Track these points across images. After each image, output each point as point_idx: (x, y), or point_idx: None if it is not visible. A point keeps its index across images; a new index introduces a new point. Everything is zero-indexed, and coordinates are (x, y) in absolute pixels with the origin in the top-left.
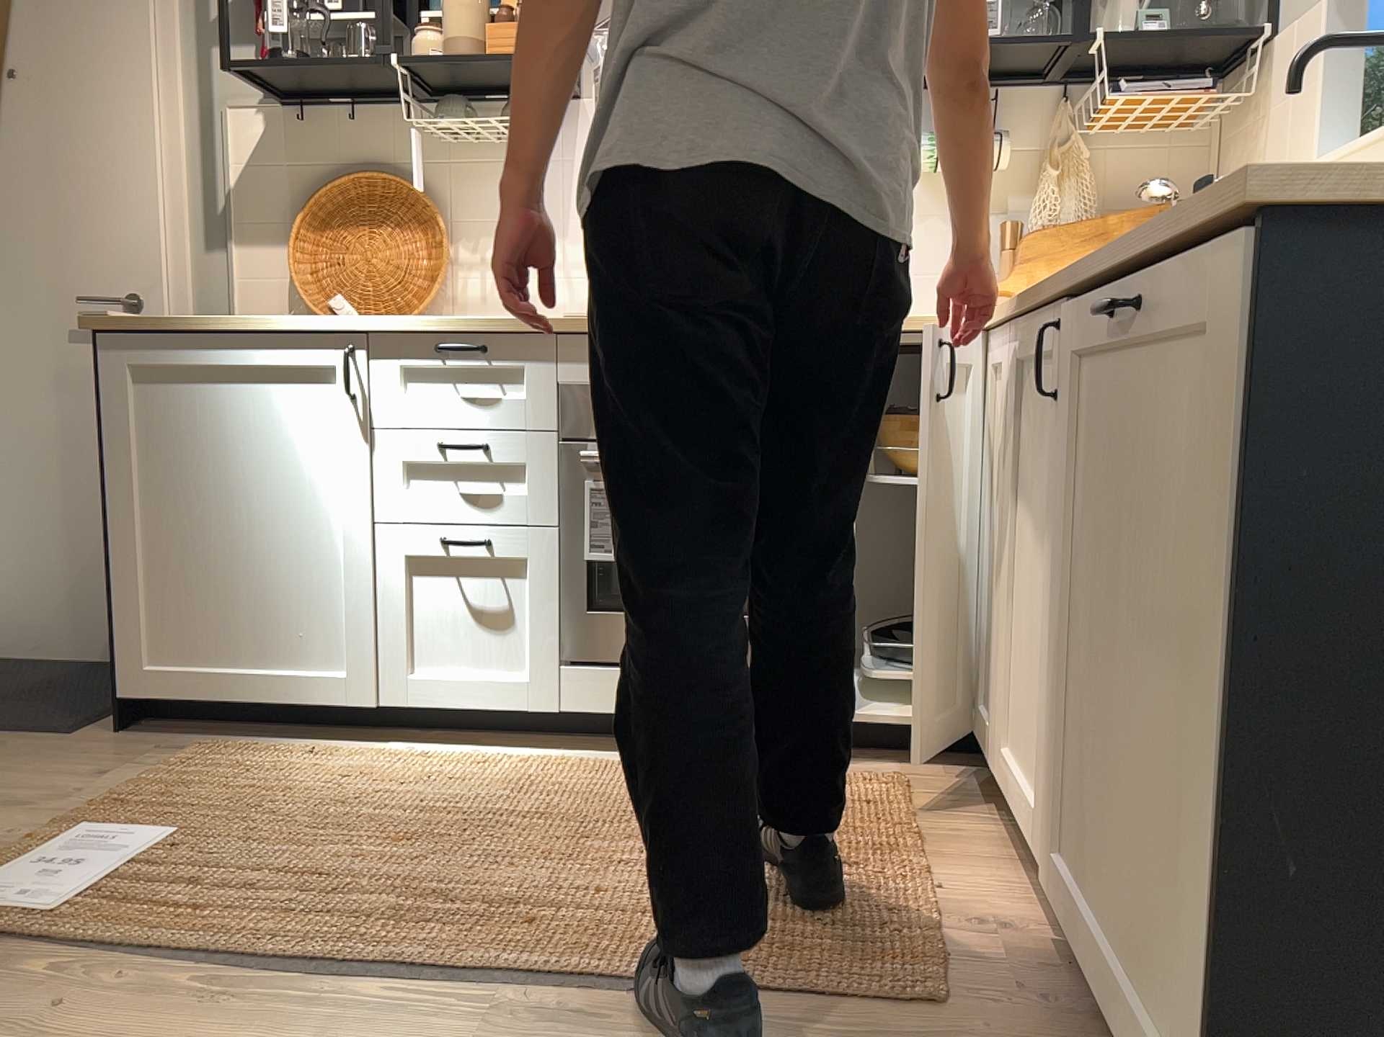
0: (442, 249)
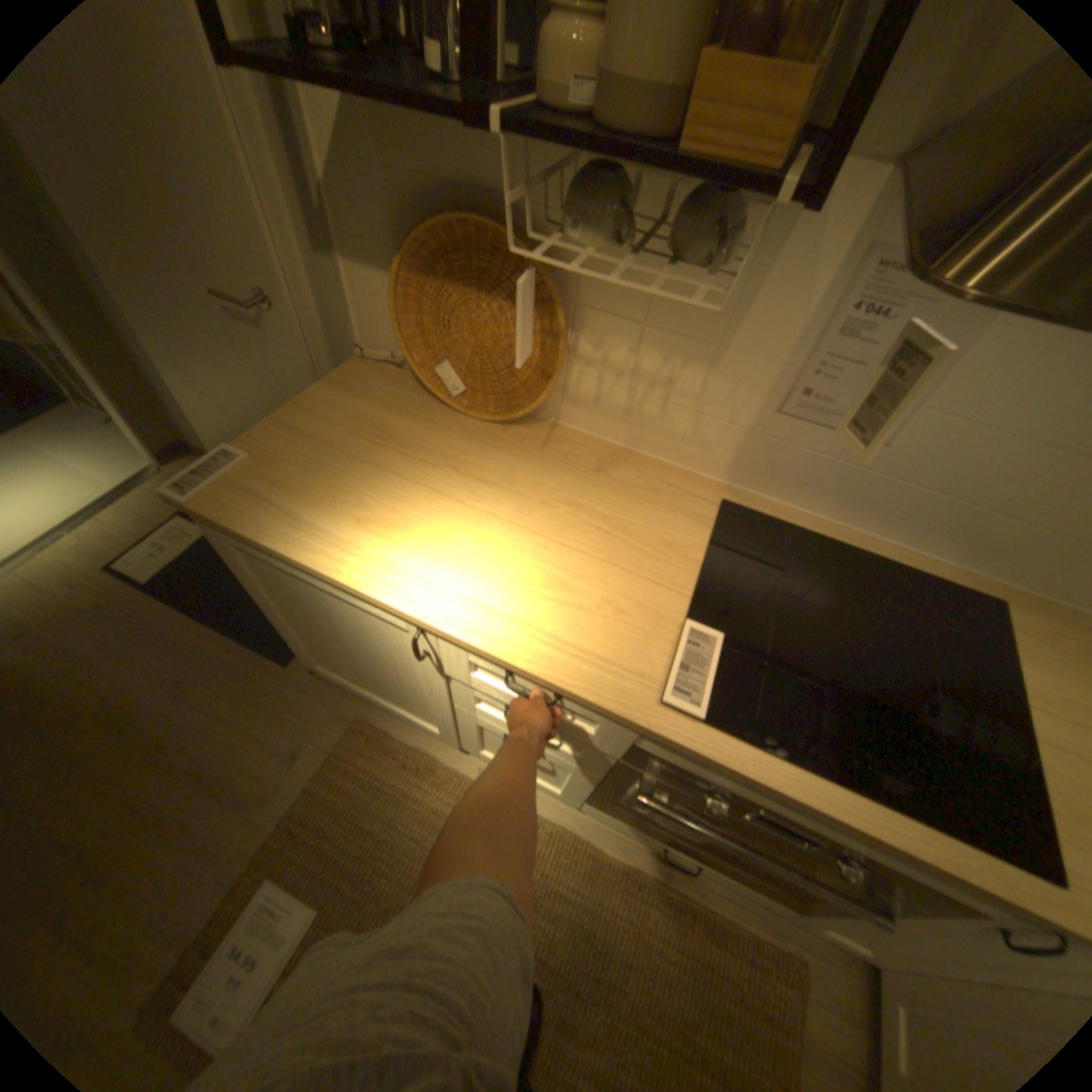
0: (561, 353)
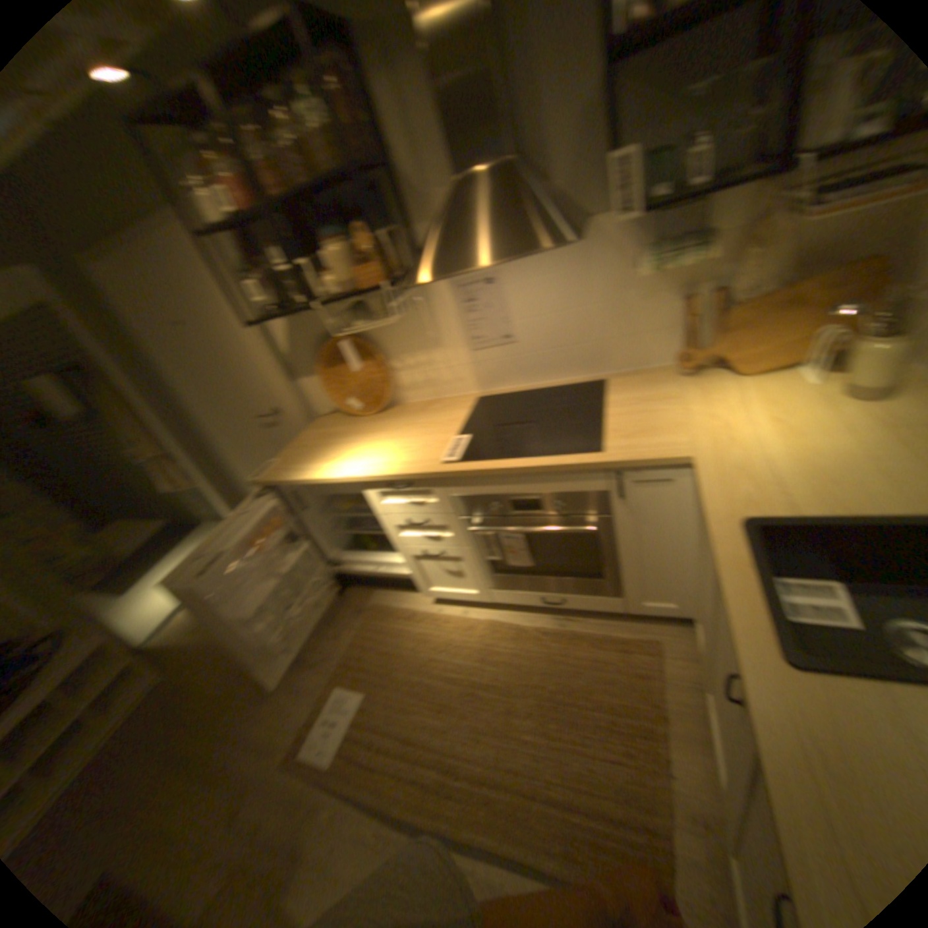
0: (381, 371)
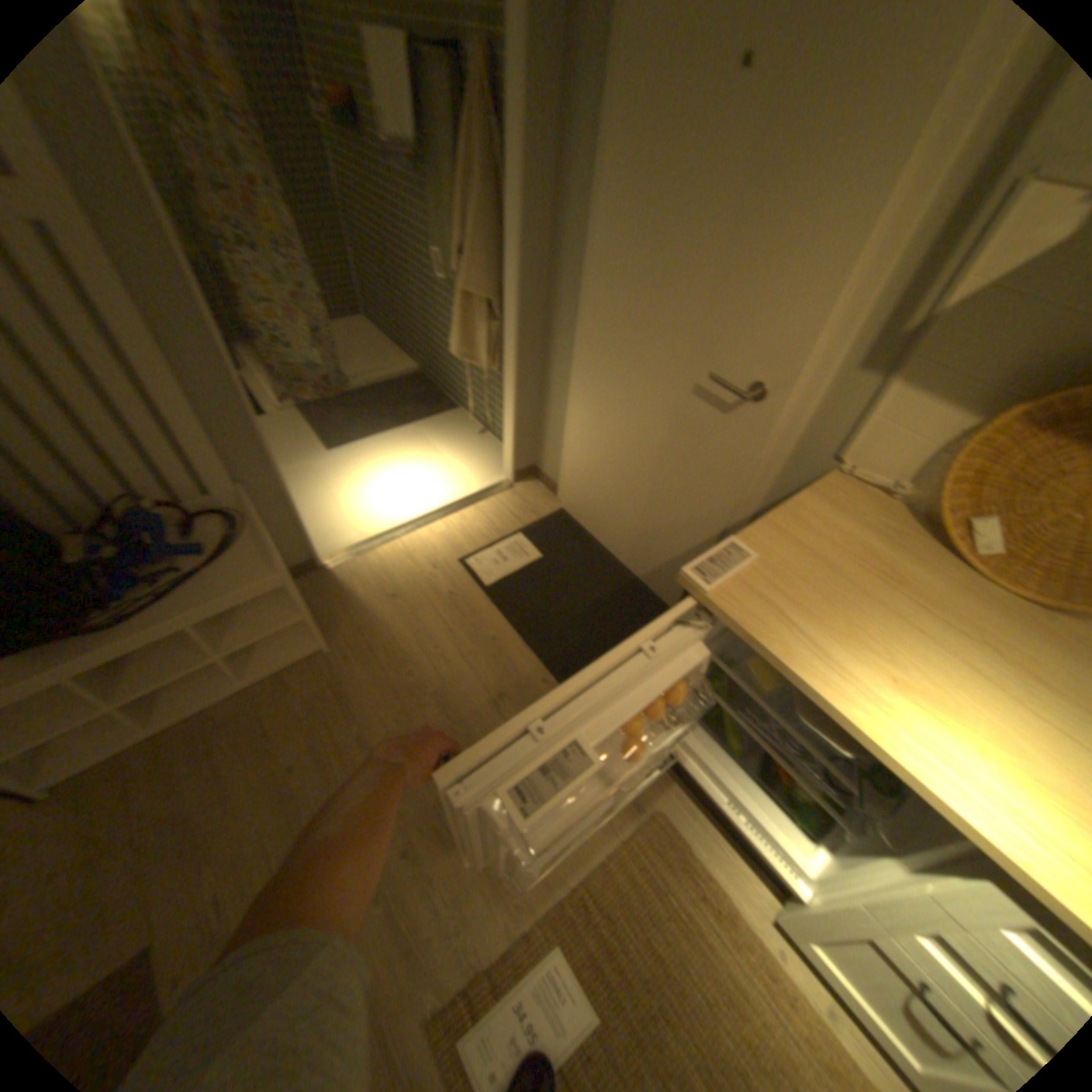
0: None
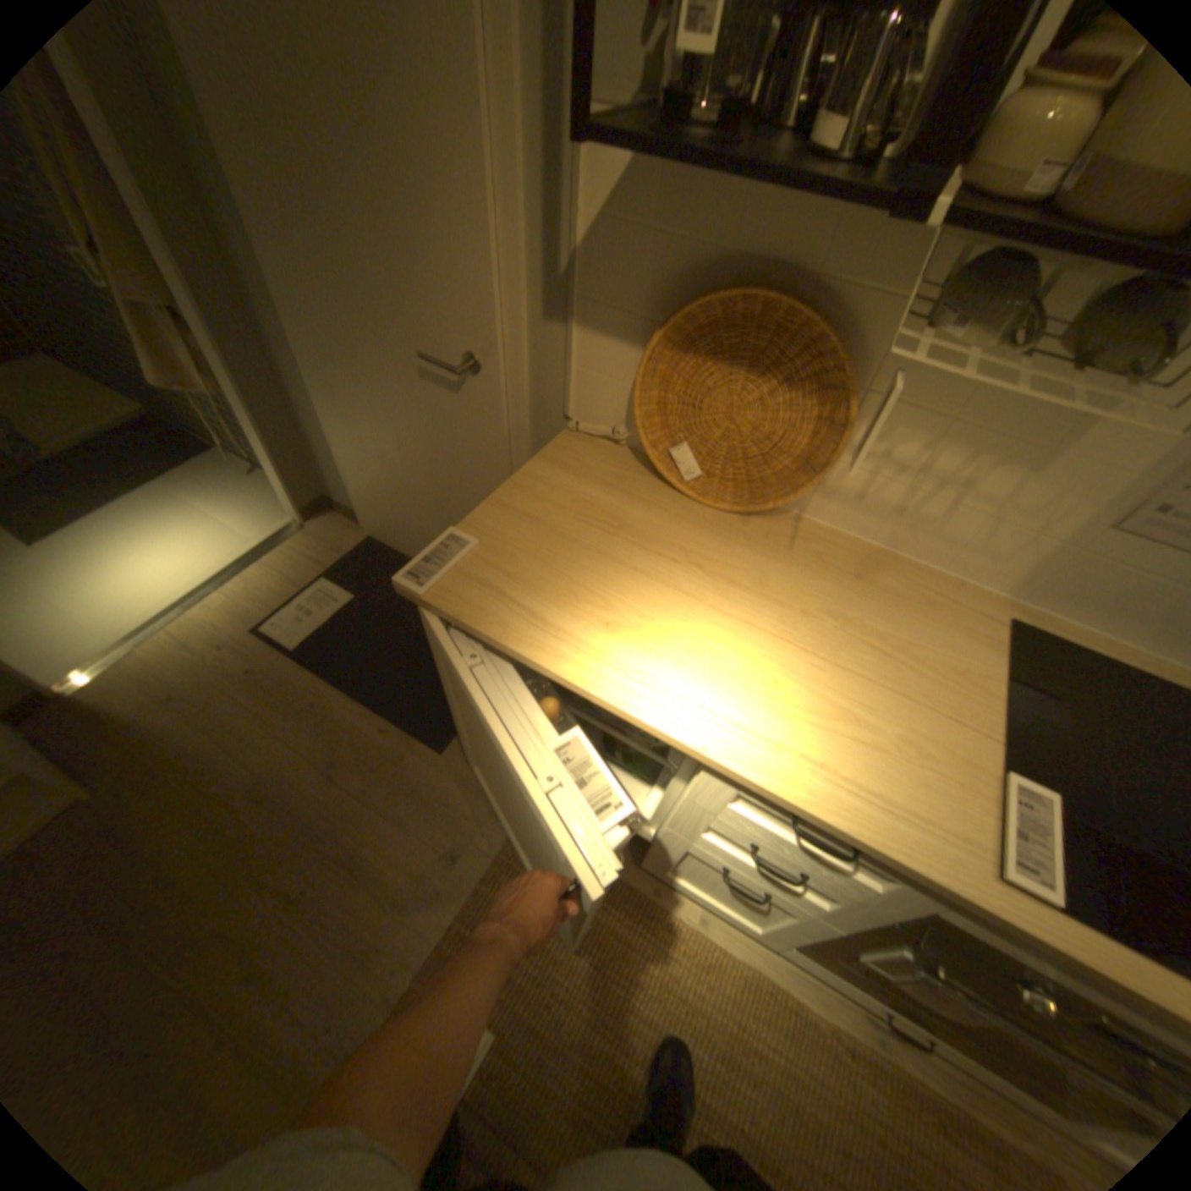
0: (843, 446)
